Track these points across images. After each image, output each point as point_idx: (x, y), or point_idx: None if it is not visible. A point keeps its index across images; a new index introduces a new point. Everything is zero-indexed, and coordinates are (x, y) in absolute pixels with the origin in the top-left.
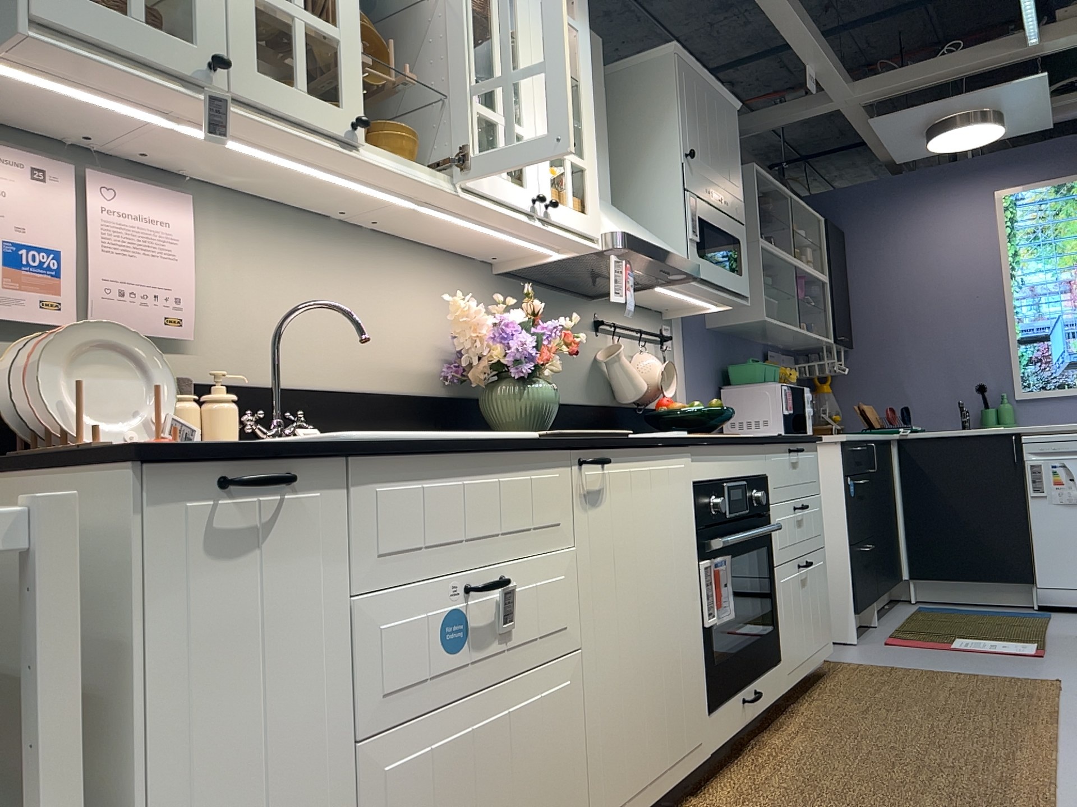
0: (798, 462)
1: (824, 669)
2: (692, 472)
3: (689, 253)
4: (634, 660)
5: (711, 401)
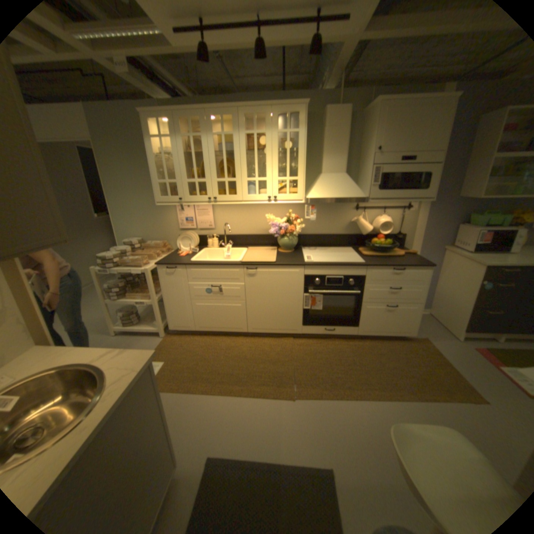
0: (401, 273)
1: (415, 340)
2: (304, 272)
3: (369, 191)
4: (266, 307)
5: (448, 229)
